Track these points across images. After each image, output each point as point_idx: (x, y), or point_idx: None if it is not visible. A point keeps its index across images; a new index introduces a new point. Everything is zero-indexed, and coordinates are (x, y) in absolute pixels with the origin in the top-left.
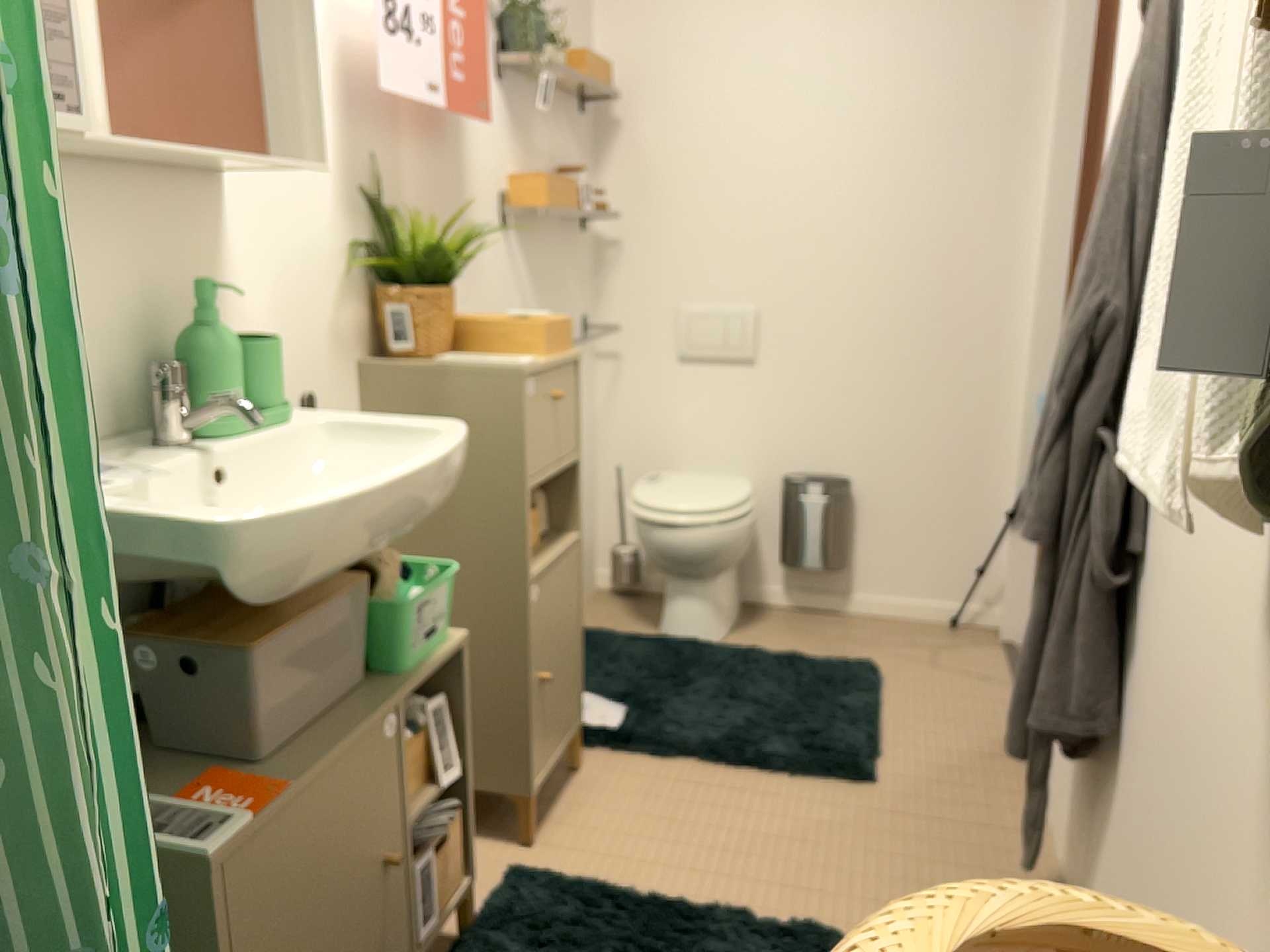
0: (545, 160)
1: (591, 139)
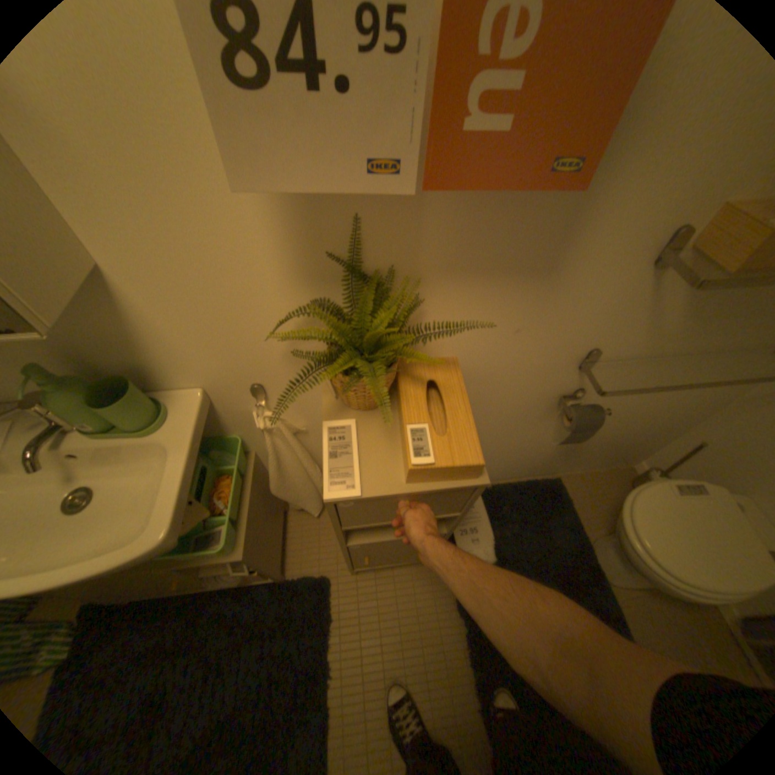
0: None
1: None
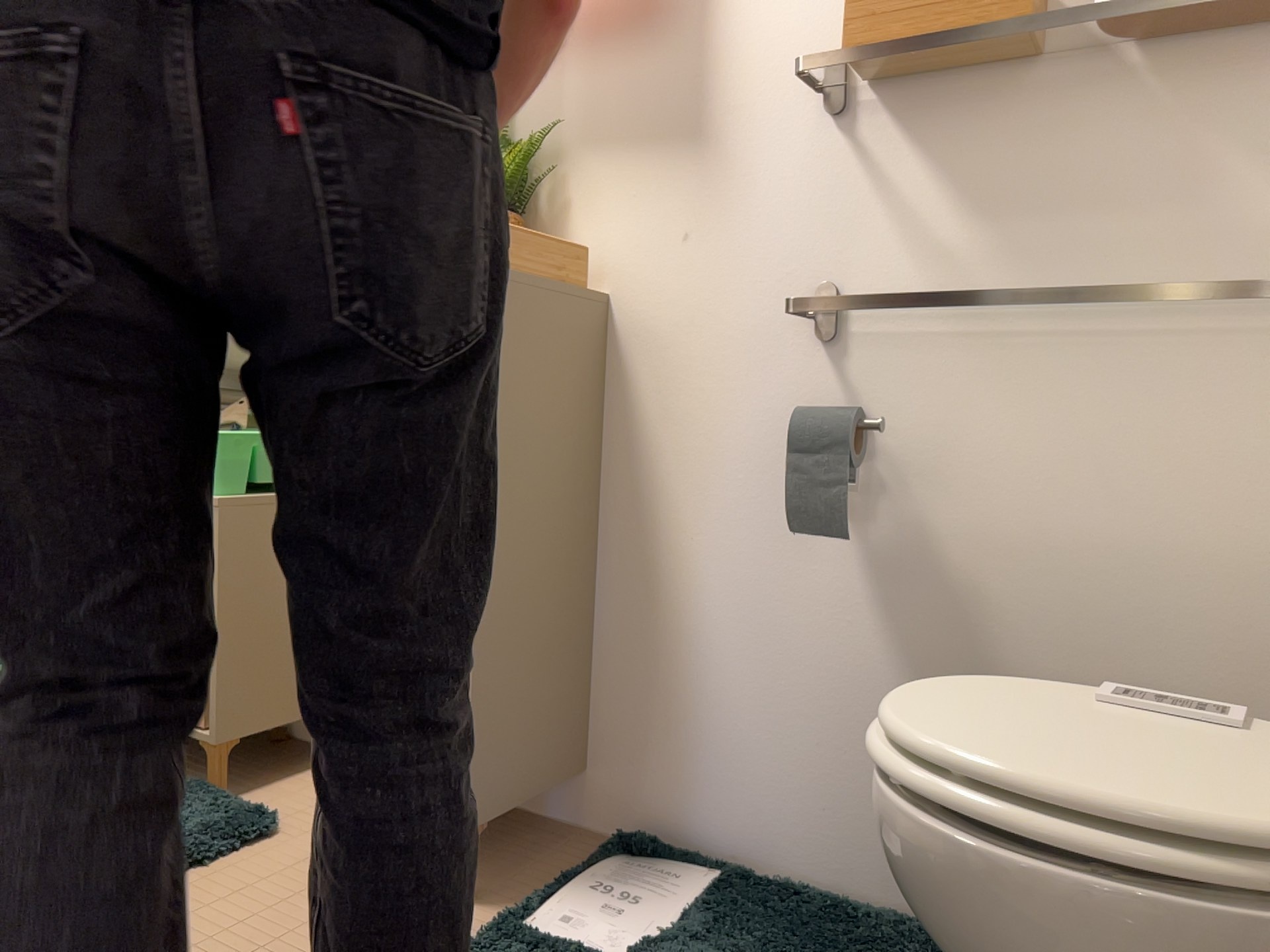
0: None
1: None
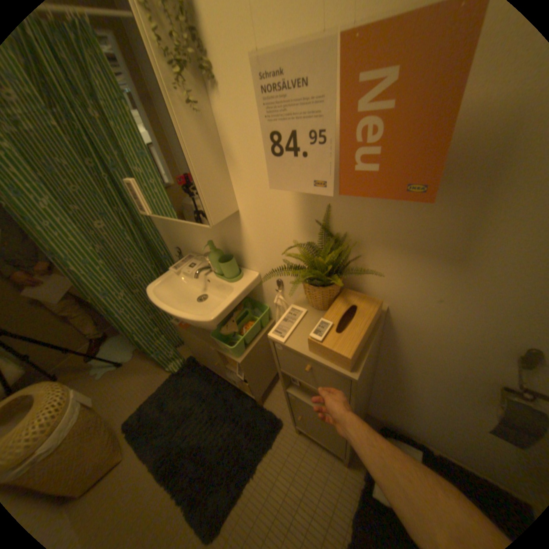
0: None
1: None
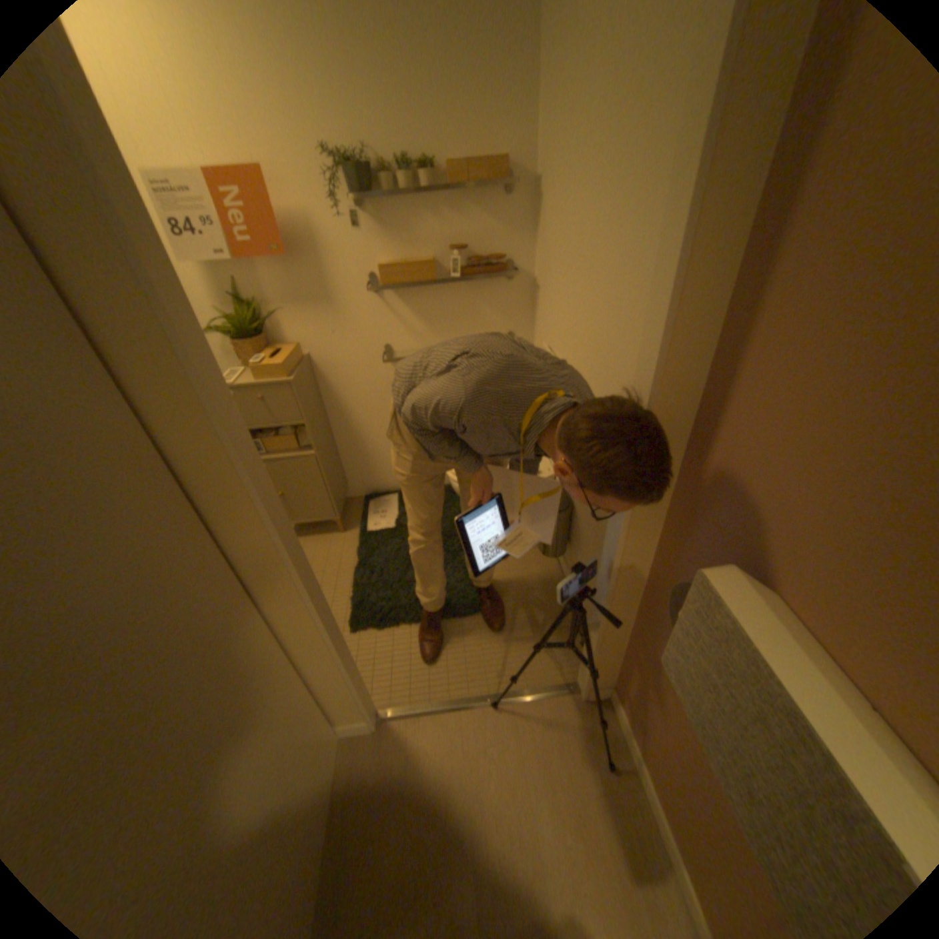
0: (431, 235)
1: (525, 199)
